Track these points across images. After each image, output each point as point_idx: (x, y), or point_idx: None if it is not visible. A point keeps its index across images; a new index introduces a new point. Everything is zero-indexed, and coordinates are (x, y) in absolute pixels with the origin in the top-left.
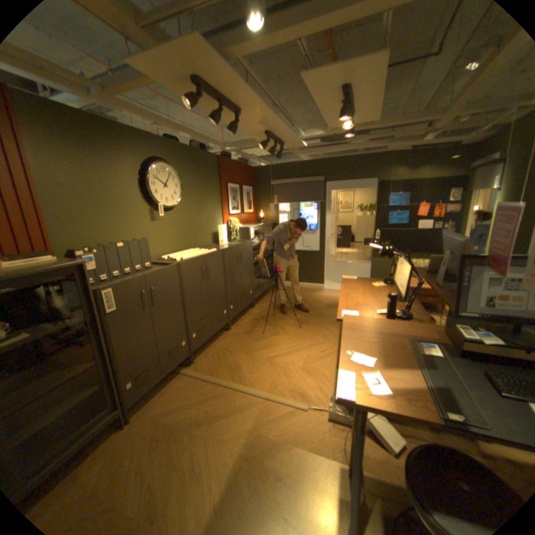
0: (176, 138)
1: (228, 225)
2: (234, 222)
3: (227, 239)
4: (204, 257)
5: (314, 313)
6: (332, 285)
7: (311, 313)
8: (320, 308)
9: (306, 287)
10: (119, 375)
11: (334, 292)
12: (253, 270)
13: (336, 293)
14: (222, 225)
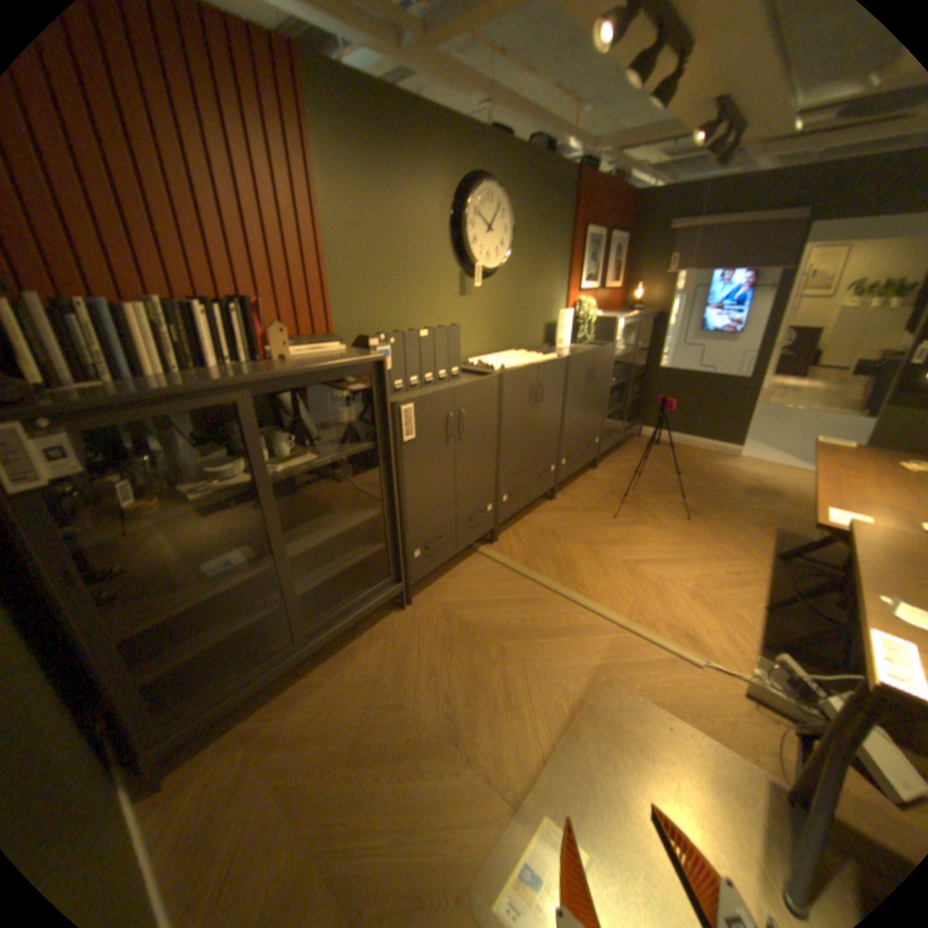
0: (512, 131)
1: (576, 311)
2: (587, 305)
3: (570, 338)
4: (540, 367)
5: (718, 500)
6: (762, 450)
7: (712, 498)
8: (732, 492)
9: (703, 447)
10: (408, 535)
11: (765, 467)
12: (608, 402)
13: (771, 469)
14: (568, 310)
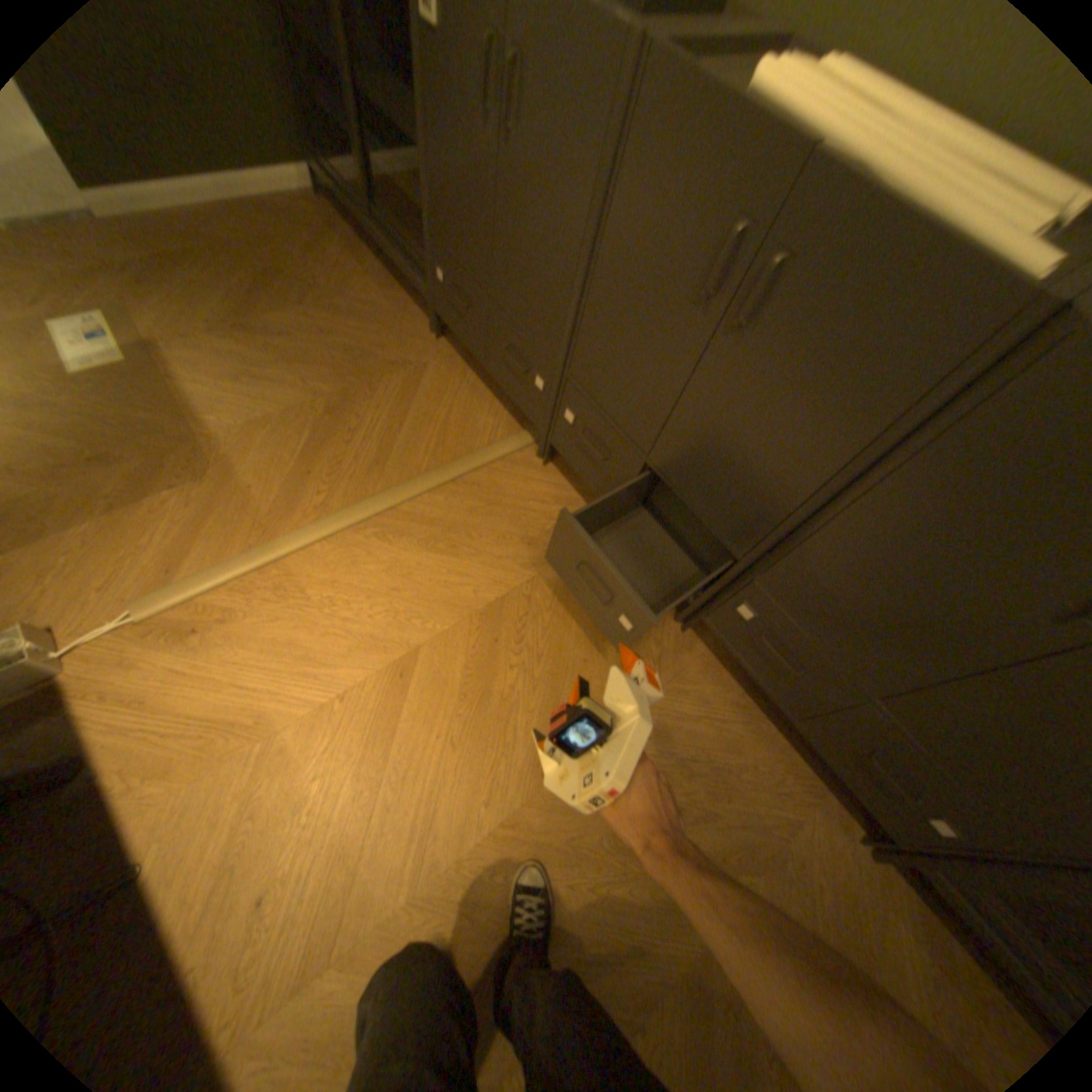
0: None
1: None
2: None
3: None
4: (811, 163)
5: None
6: None
7: None
8: None
9: None
10: (431, 229)
11: None
12: None
13: None
14: None
